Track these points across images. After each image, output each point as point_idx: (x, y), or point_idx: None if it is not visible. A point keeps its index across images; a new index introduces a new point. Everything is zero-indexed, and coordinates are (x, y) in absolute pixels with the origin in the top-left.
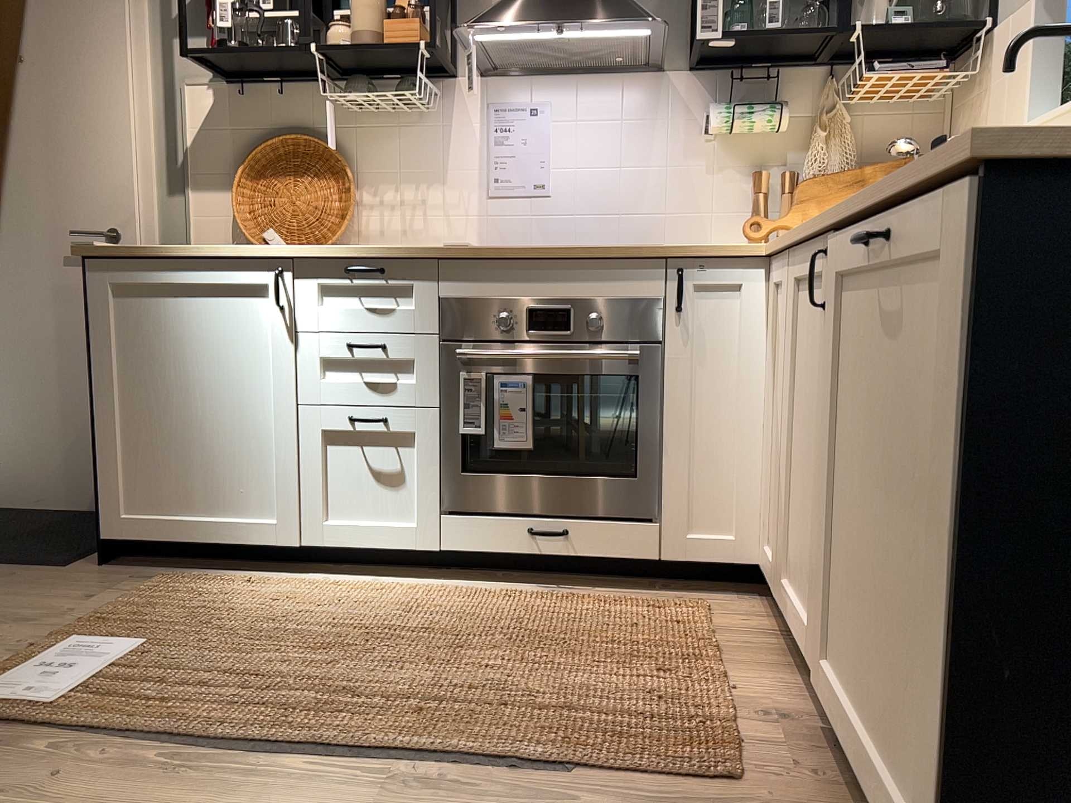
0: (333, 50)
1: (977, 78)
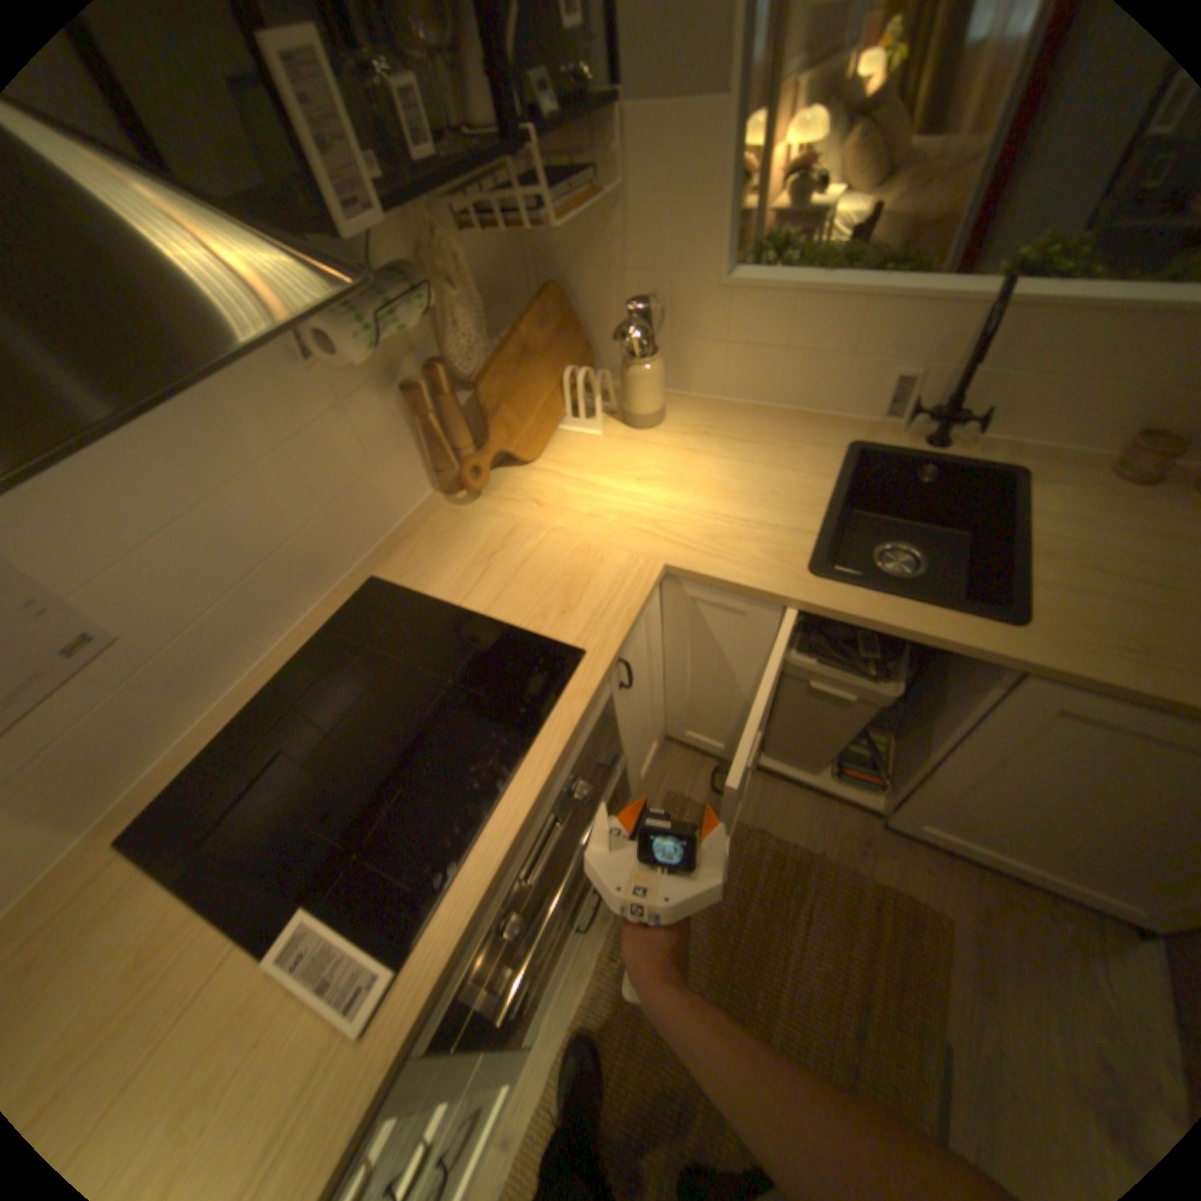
0: None
1: (619, 183)
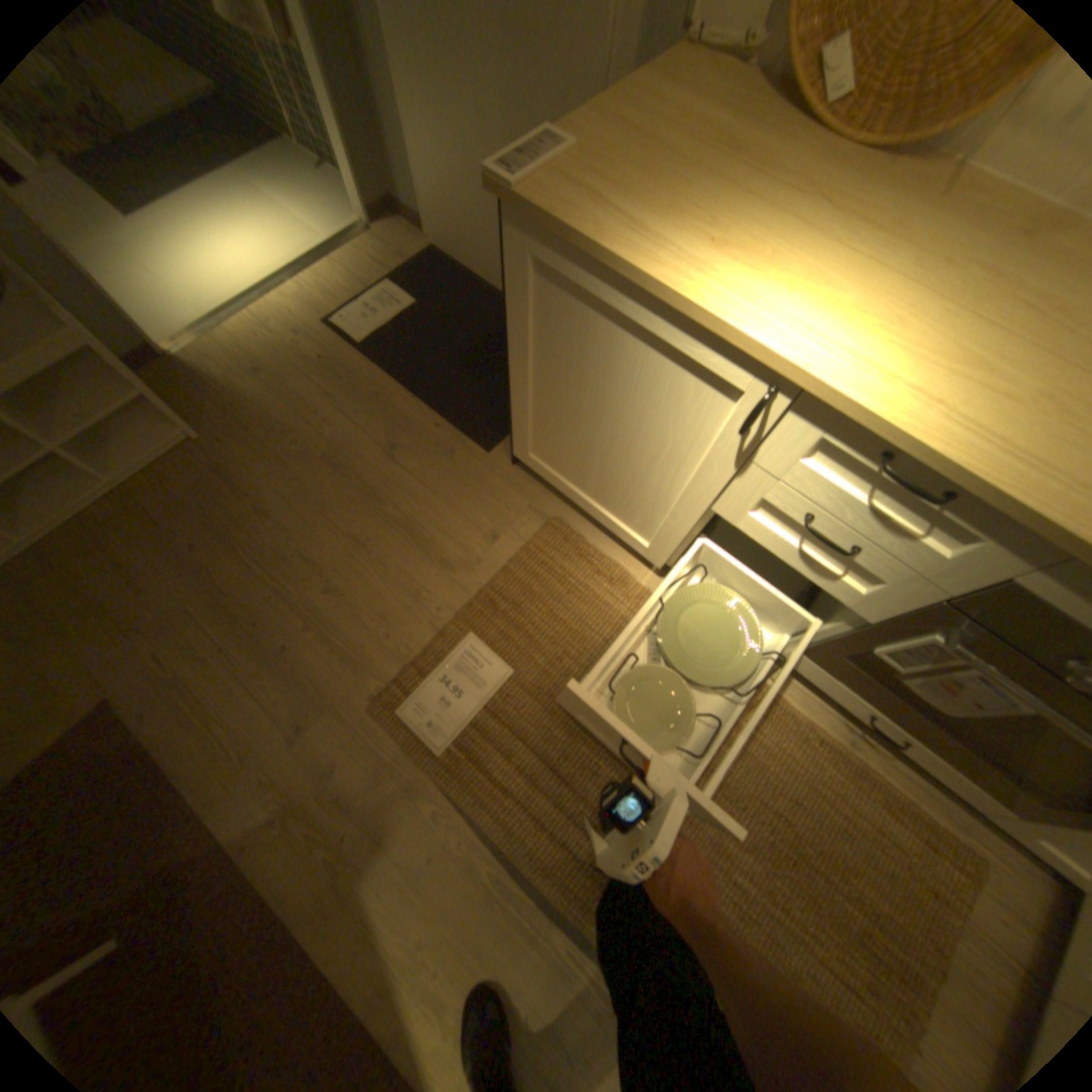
0: None
1: None
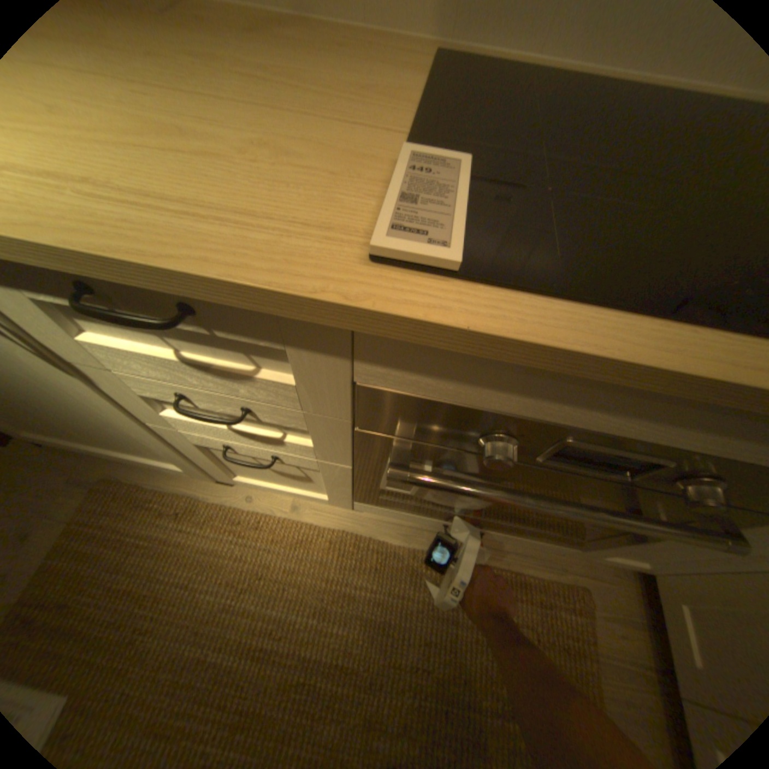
0: None
1: None
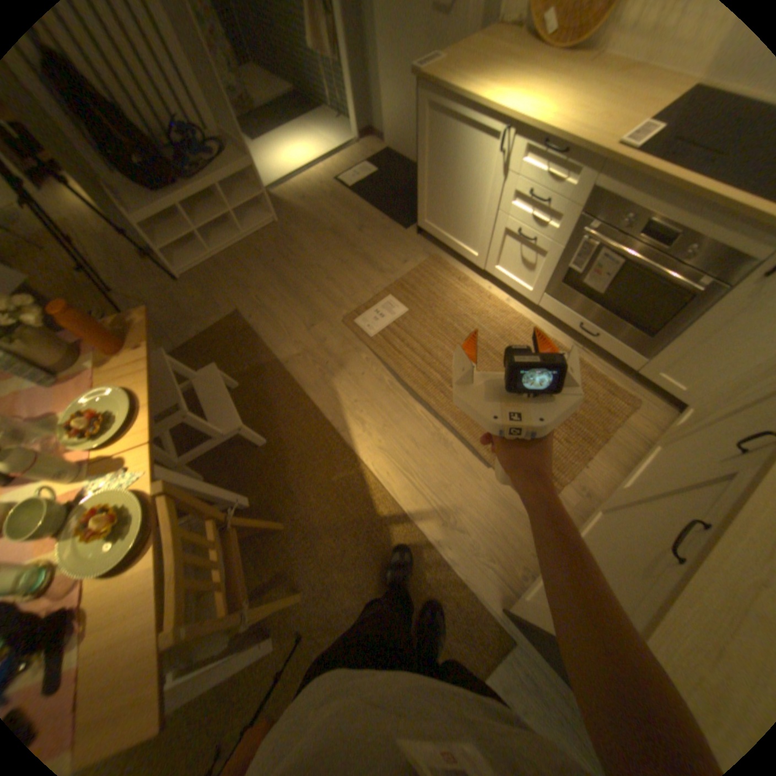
0: None
1: None
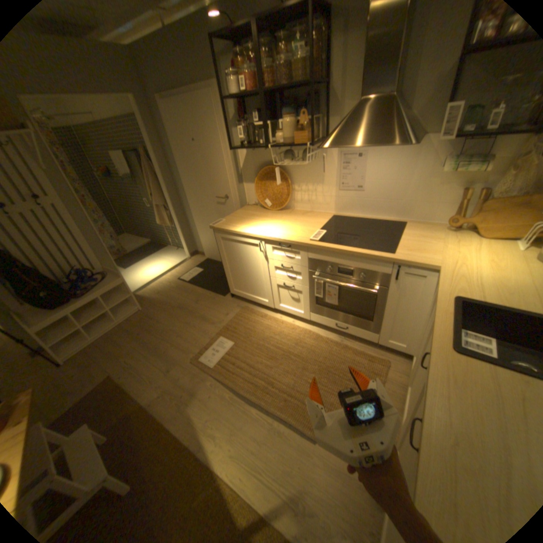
0: (277, 143)
1: None
